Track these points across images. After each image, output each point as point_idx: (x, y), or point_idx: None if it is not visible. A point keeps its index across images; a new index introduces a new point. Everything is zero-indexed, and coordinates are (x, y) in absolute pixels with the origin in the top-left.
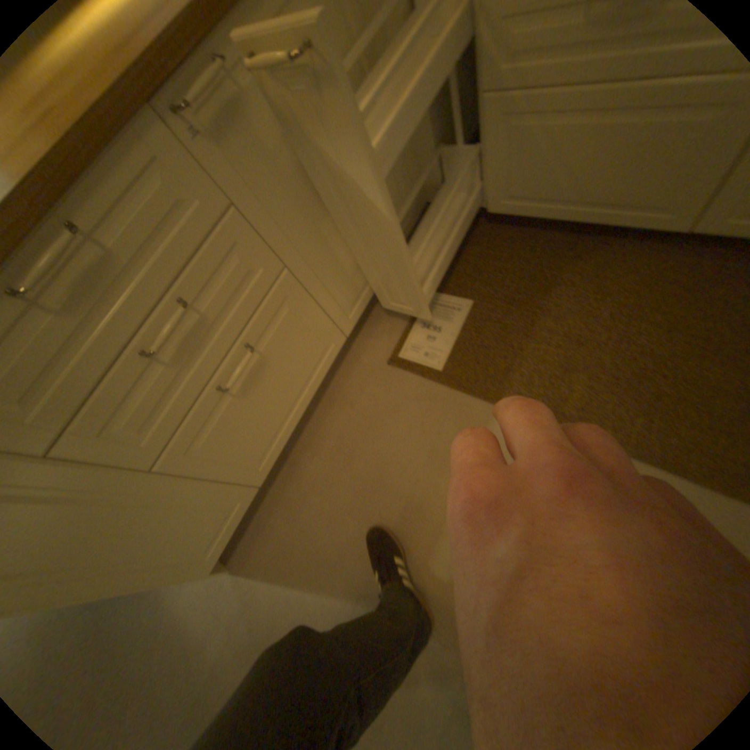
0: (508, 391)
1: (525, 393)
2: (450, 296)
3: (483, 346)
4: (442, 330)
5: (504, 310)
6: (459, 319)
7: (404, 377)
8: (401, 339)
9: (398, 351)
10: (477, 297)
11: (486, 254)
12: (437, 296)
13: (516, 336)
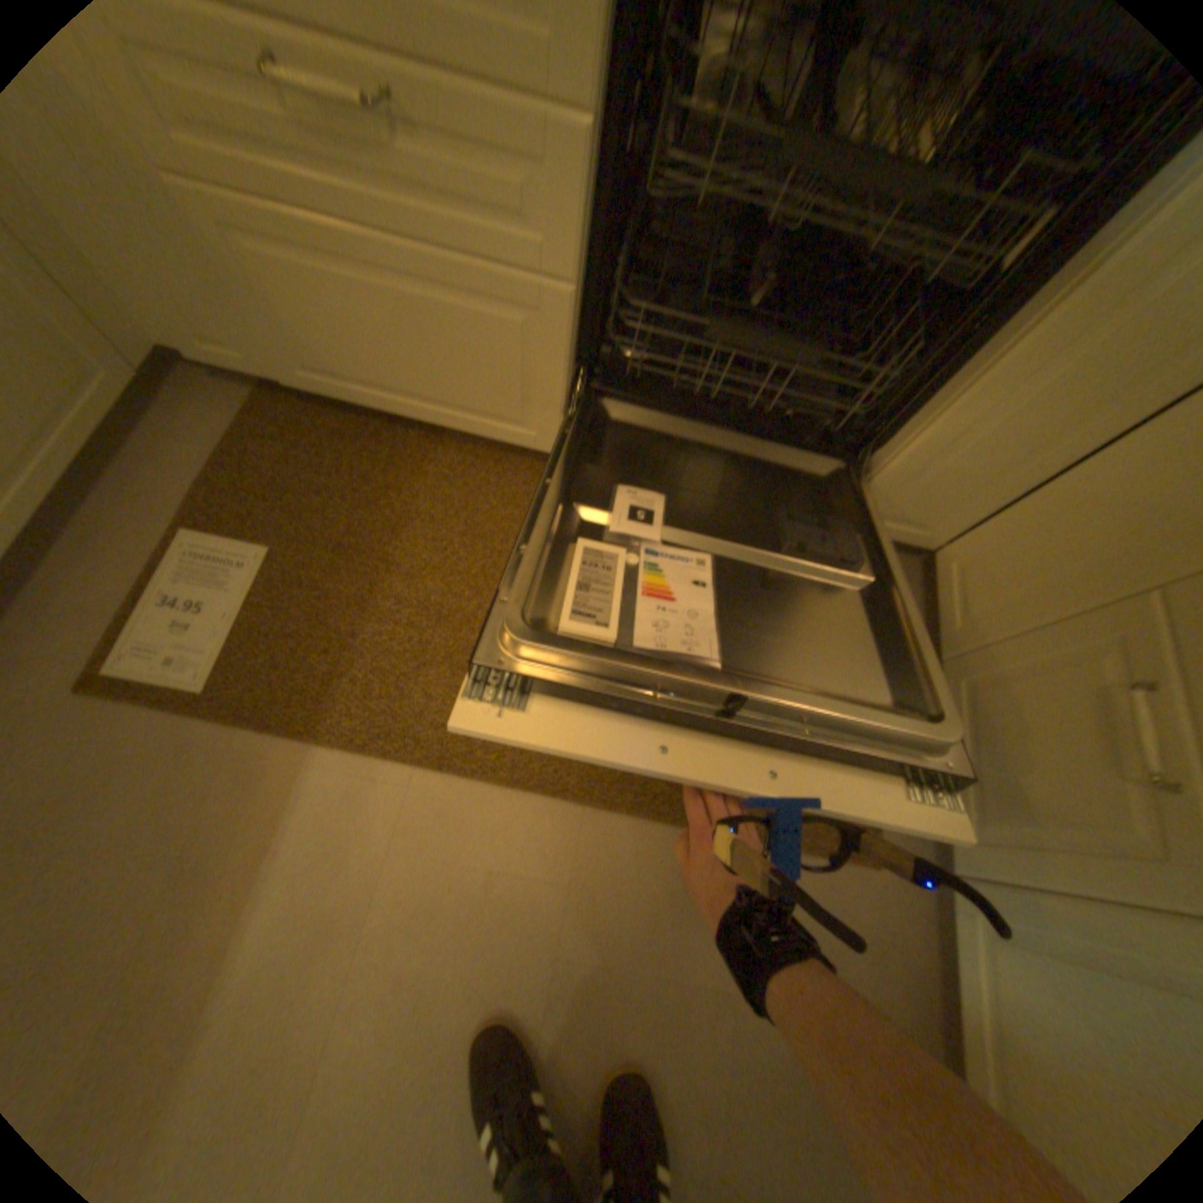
0: (327, 714)
1: (356, 714)
2: (220, 539)
3: (283, 635)
4: (202, 609)
5: (324, 564)
6: (237, 585)
7: (114, 717)
8: (106, 634)
9: (98, 661)
10: (275, 541)
11: (292, 458)
12: (193, 538)
13: (343, 611)
